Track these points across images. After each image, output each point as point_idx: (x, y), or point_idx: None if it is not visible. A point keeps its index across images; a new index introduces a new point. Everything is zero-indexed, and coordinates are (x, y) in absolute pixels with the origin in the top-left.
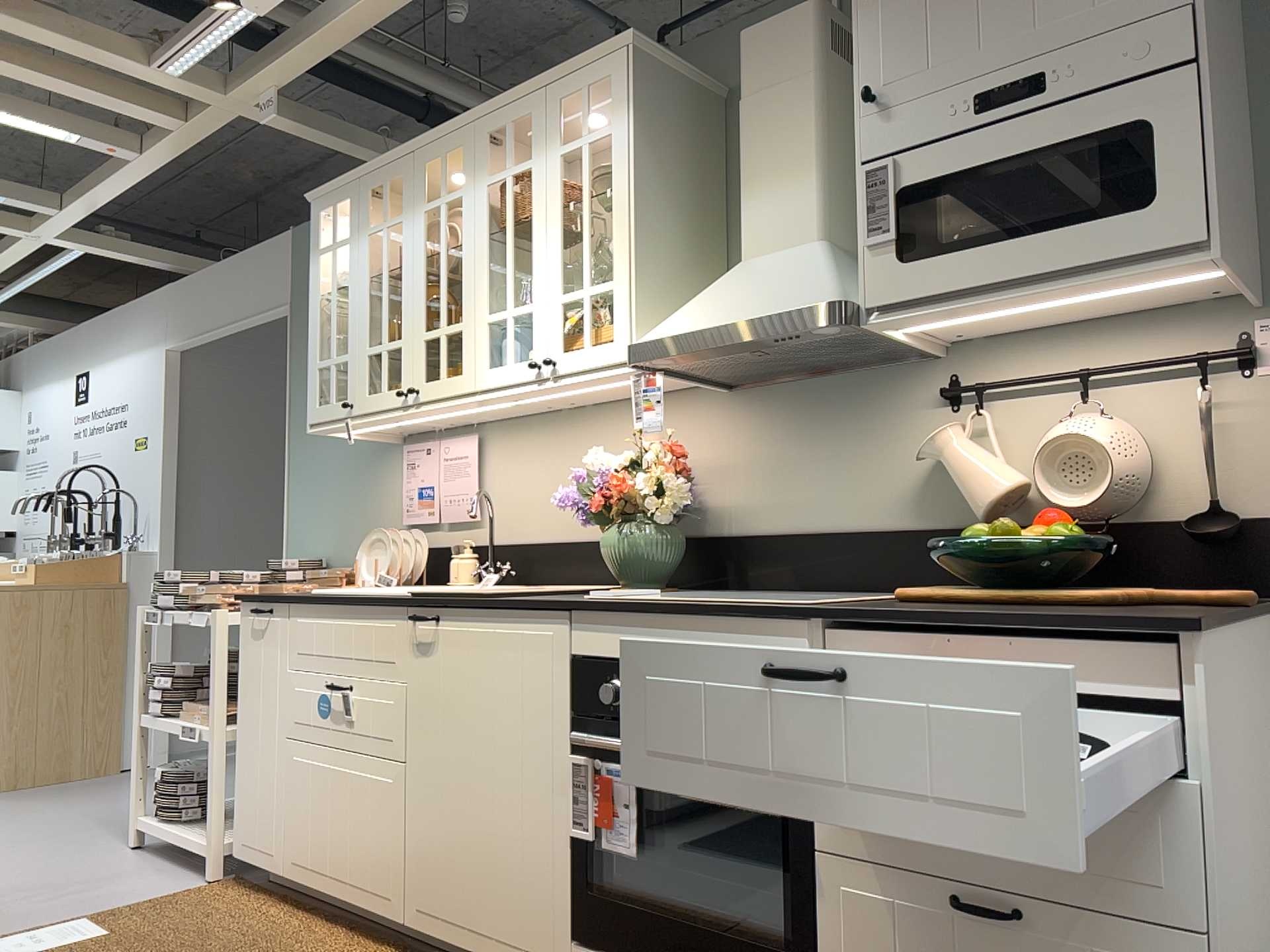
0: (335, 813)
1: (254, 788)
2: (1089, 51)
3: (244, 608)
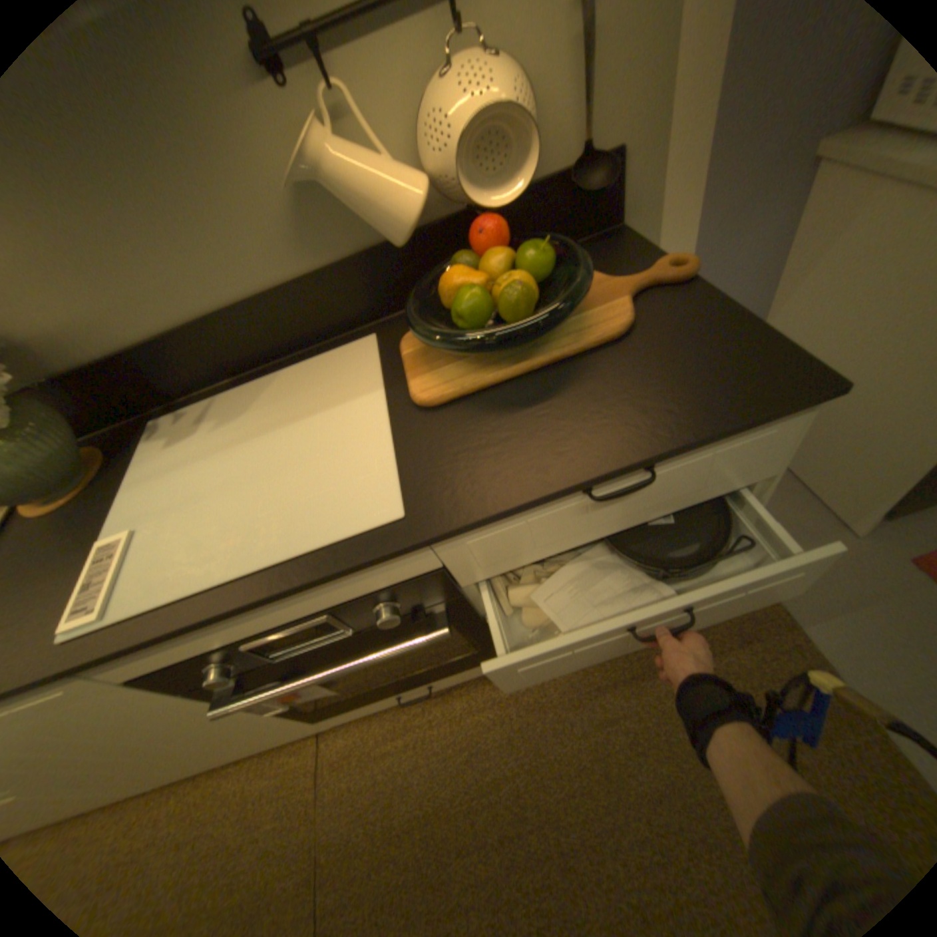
0: None
1: None
2: None
3: None
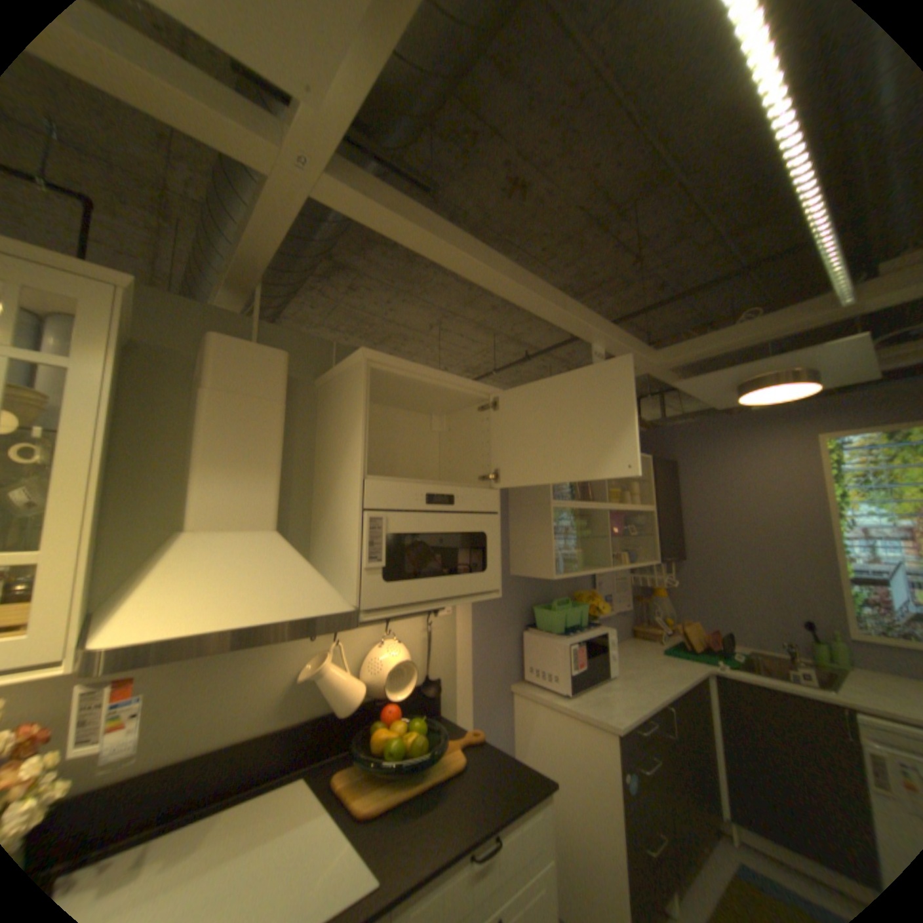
0: None
1: None
2: (471, 493)
3: None
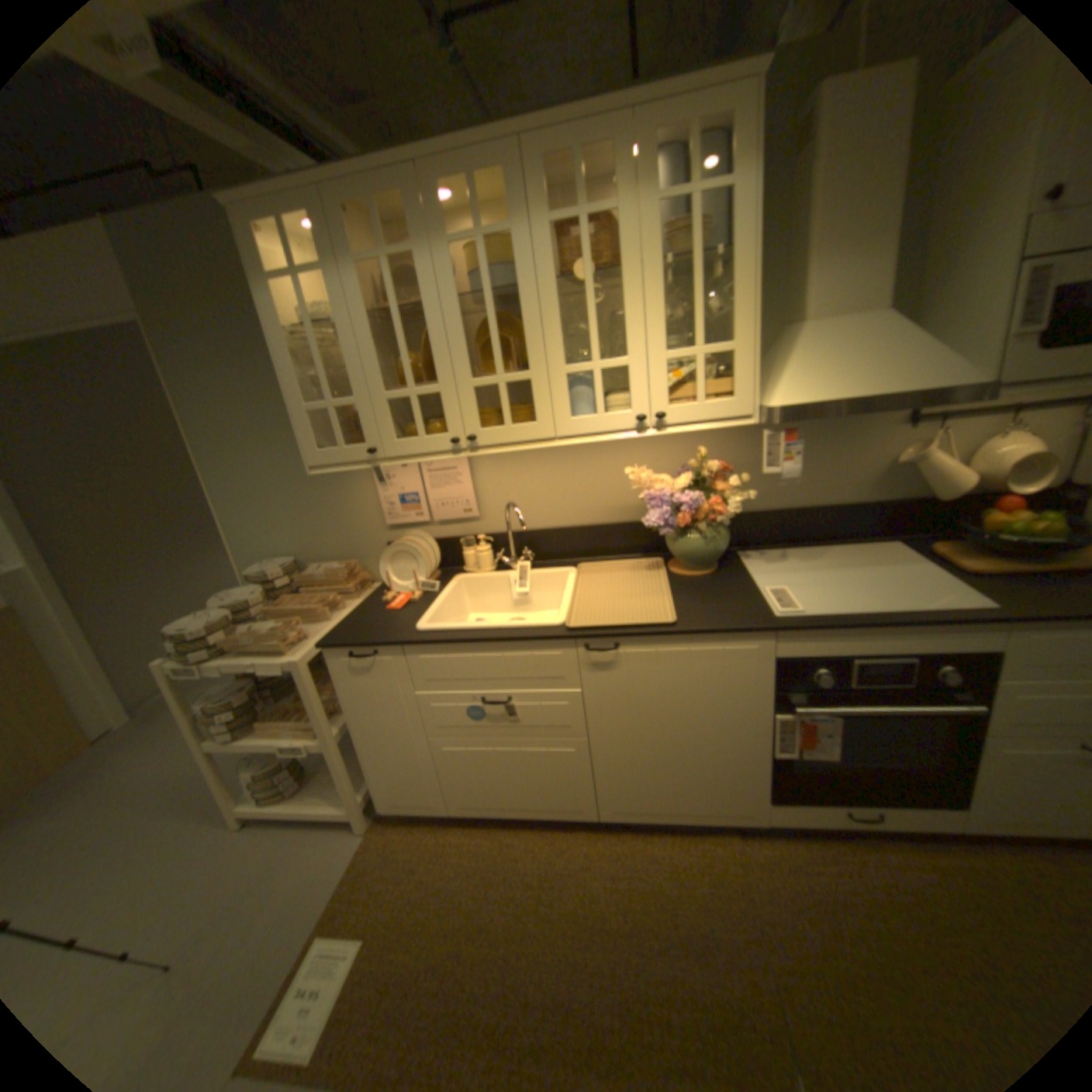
0: (508, 776)
1: (395, 773)
2: None
3: (331, 653)
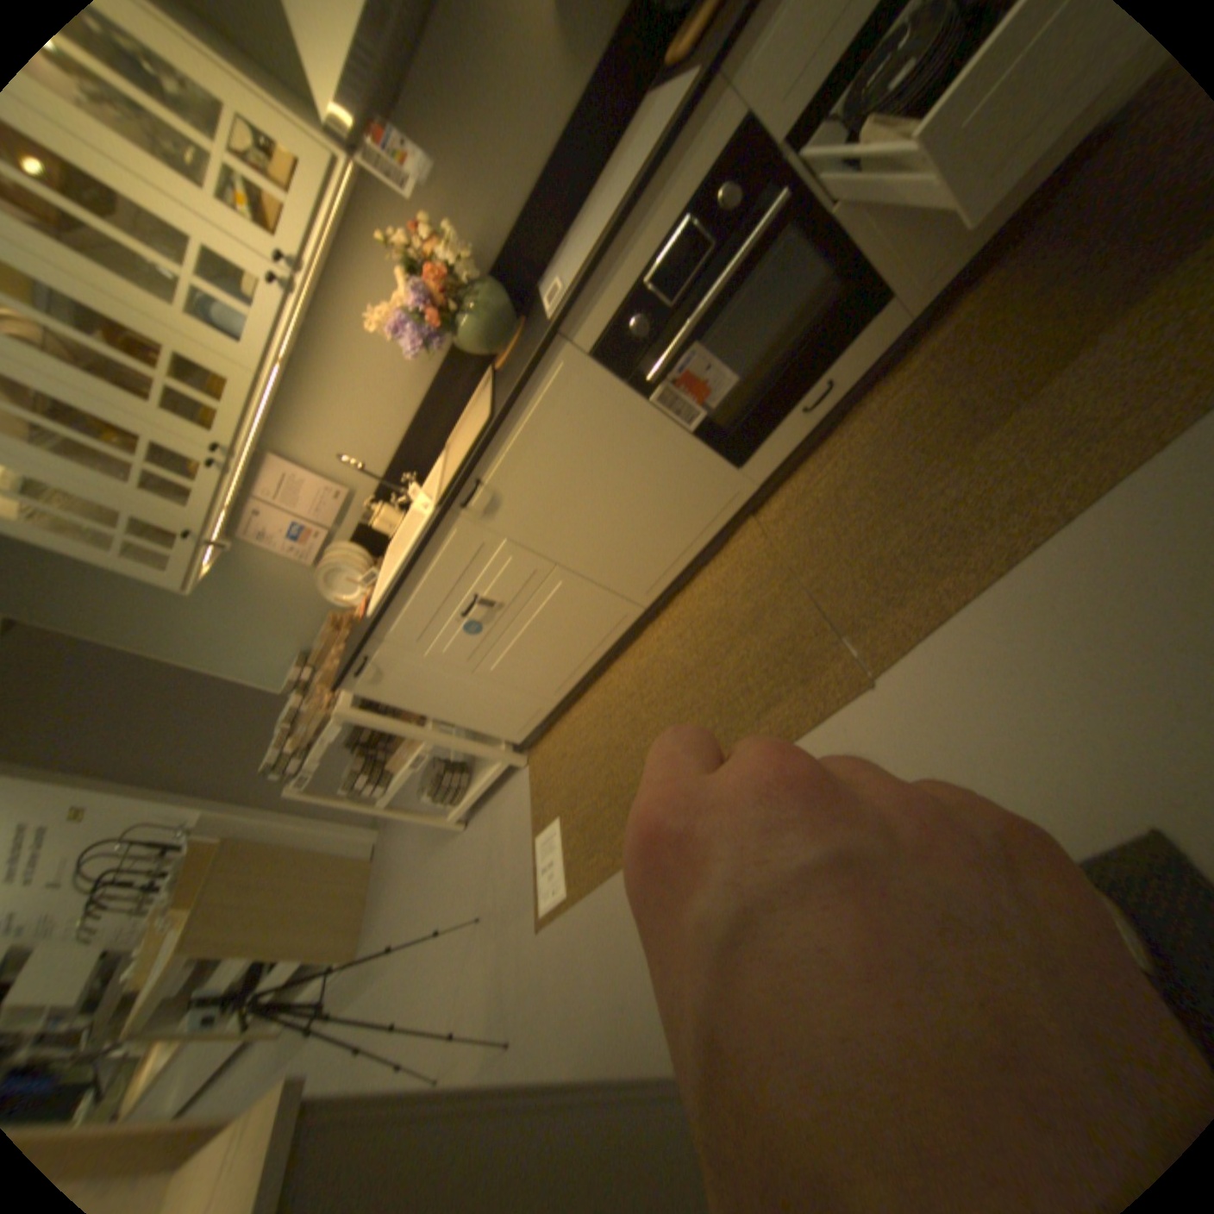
0: (551, 640)
1: (492, 710)
2: None
3: (350, 683)
